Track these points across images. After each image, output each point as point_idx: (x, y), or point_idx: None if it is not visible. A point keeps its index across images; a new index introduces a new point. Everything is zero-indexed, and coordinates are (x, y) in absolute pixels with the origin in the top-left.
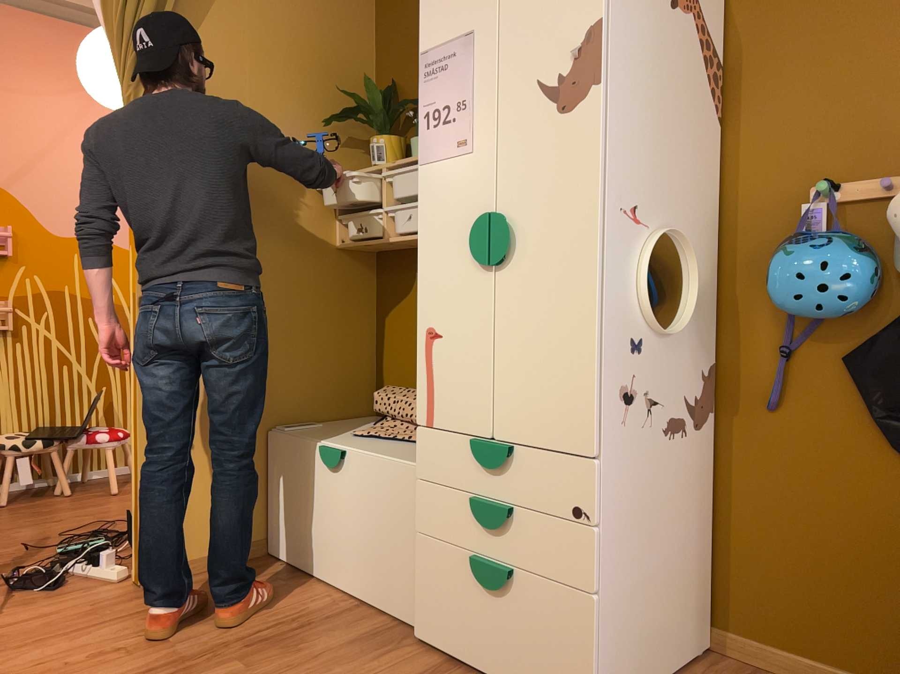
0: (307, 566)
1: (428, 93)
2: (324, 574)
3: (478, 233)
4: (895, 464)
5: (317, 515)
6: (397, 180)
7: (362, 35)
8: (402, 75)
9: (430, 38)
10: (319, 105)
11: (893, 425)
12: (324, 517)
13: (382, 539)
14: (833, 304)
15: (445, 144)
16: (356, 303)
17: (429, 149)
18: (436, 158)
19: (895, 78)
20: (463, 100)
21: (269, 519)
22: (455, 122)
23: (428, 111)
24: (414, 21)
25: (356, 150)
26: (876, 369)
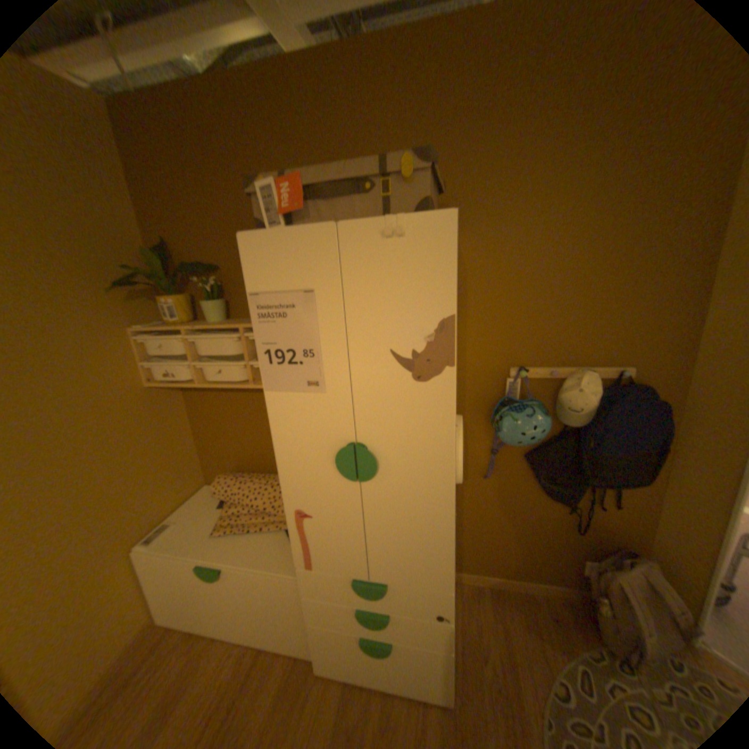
0: (200, 632)
1: (265, 333)
2: (218, 636)
3: (344, 460)
4: (545, 500)
5: (202, 605)
6: (198, 341)
7: (113, 189)
8: (169, 233)
9: (258, 280)
10: (90, 269)
11: (550, 487)
12: (209, 606)
13: (269, 618)
14: (533, 443)
15: (293, 380)
16: (171, 419)
17: (274, 380)
18: (285, 390)
19: (560, 311)
20: (310, 349)
21: (149, 603)
22: (302, 365)
23: (268, 349)
24: (171, 185)
25: (138, 300)
26: (544, 464)
